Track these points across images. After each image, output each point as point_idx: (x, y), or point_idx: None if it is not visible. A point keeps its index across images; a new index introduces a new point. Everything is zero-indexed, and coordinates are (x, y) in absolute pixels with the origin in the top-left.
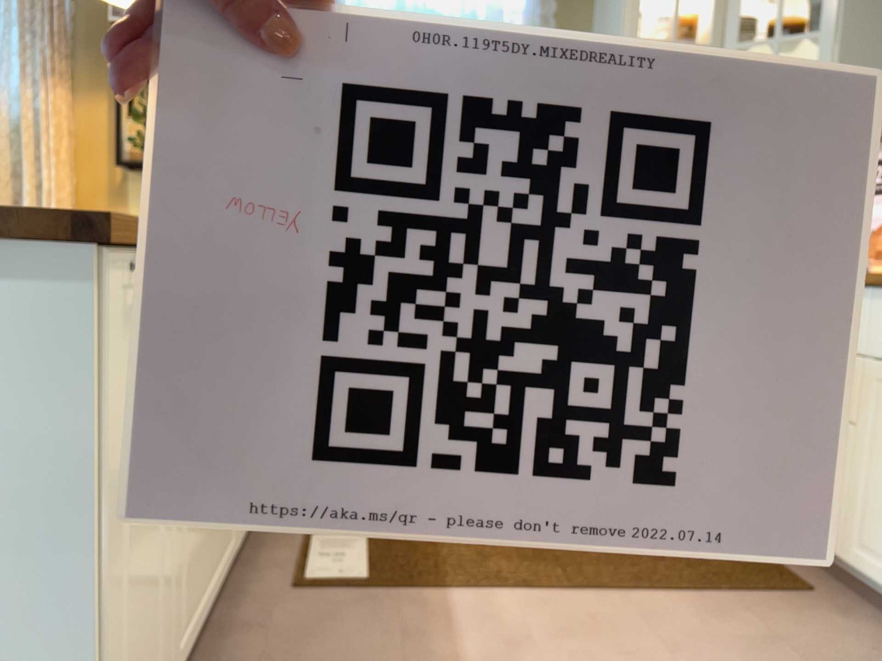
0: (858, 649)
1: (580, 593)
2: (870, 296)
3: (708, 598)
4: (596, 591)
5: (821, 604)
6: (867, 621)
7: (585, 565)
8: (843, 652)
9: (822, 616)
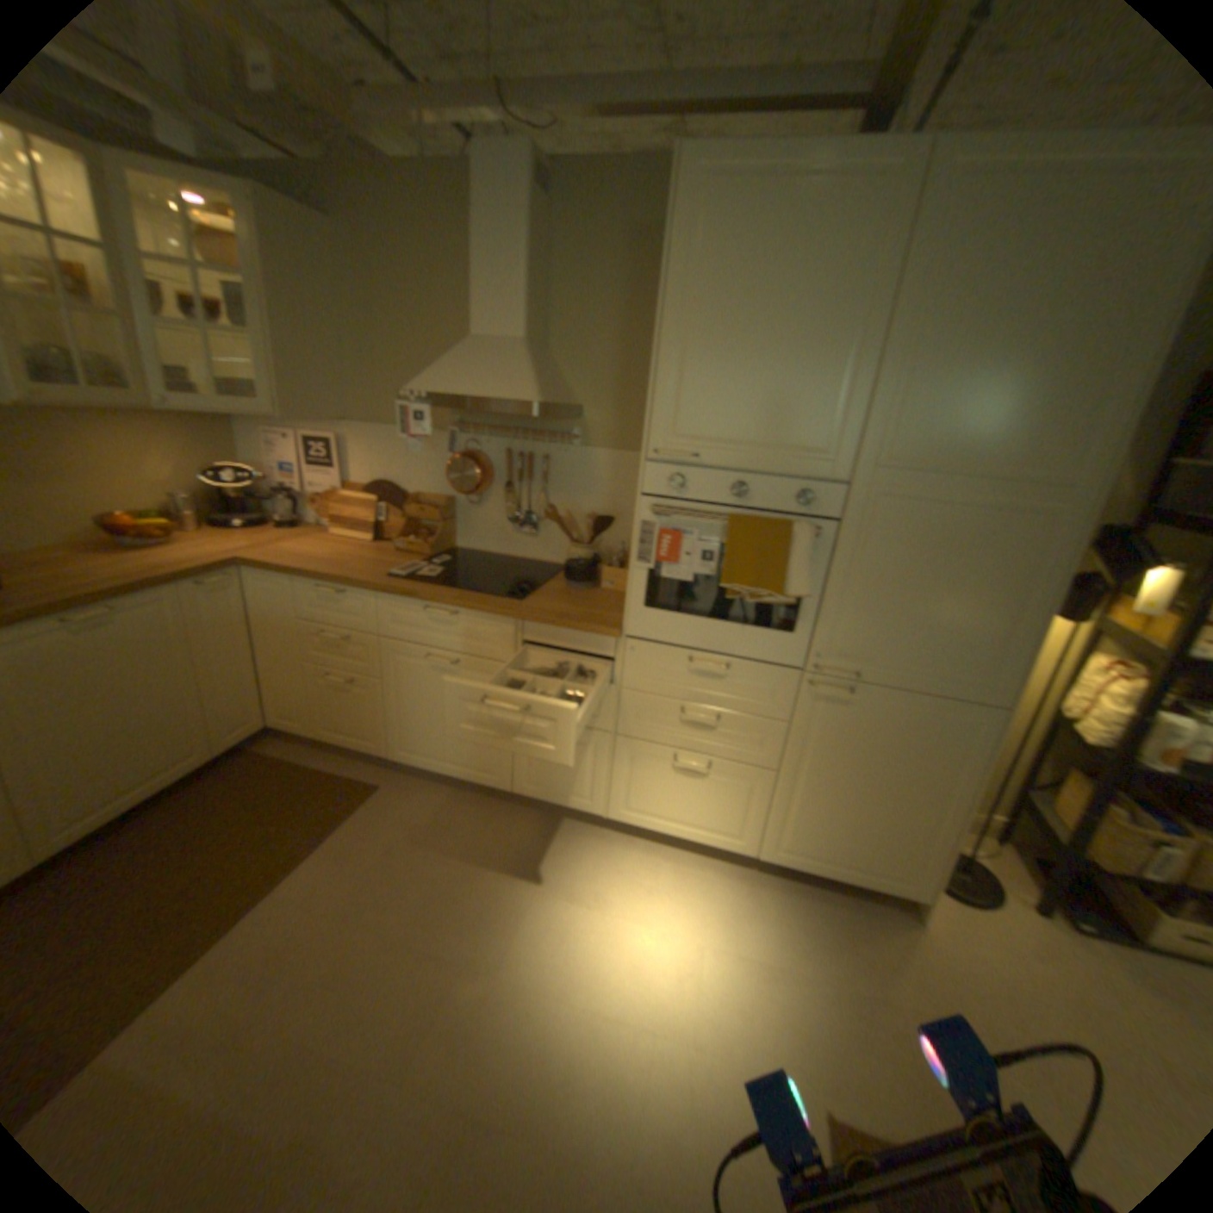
0: (421, 815)
1: (231, 929)
2: (368, 596)
3: (322, 846)
4: (242, 914)
5: (383, 794)
6: (411, 789)
7: (207, 896)
8: (416, 824)
9: (390, 803)
